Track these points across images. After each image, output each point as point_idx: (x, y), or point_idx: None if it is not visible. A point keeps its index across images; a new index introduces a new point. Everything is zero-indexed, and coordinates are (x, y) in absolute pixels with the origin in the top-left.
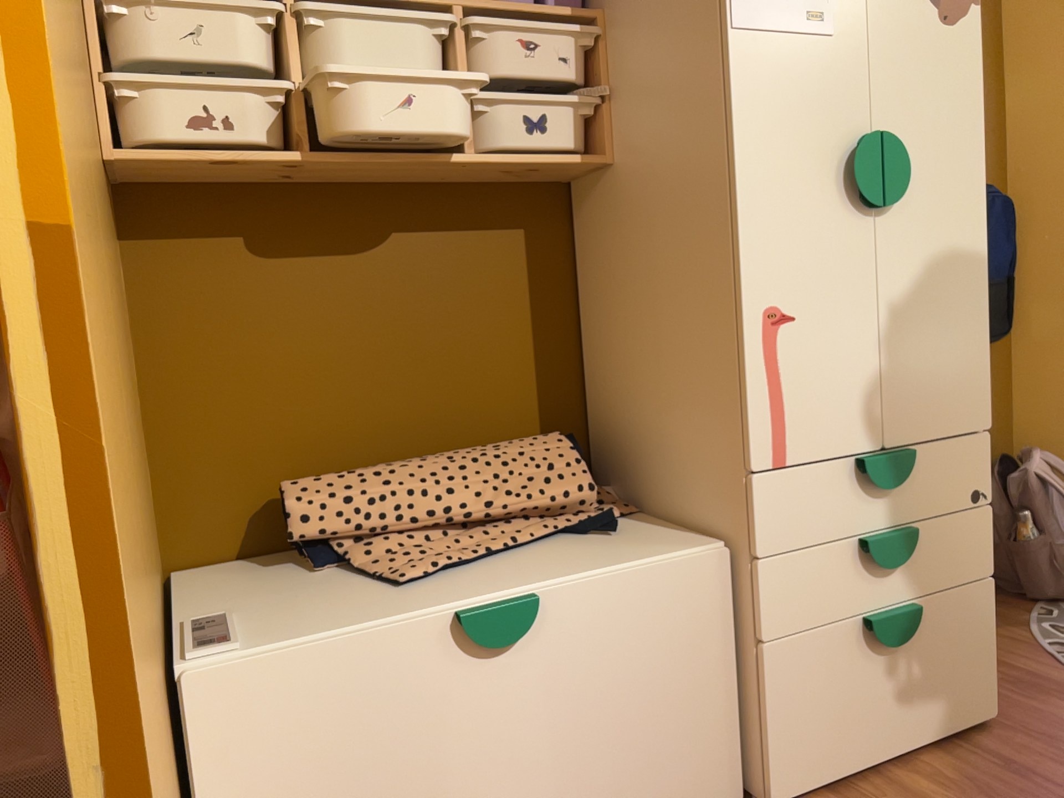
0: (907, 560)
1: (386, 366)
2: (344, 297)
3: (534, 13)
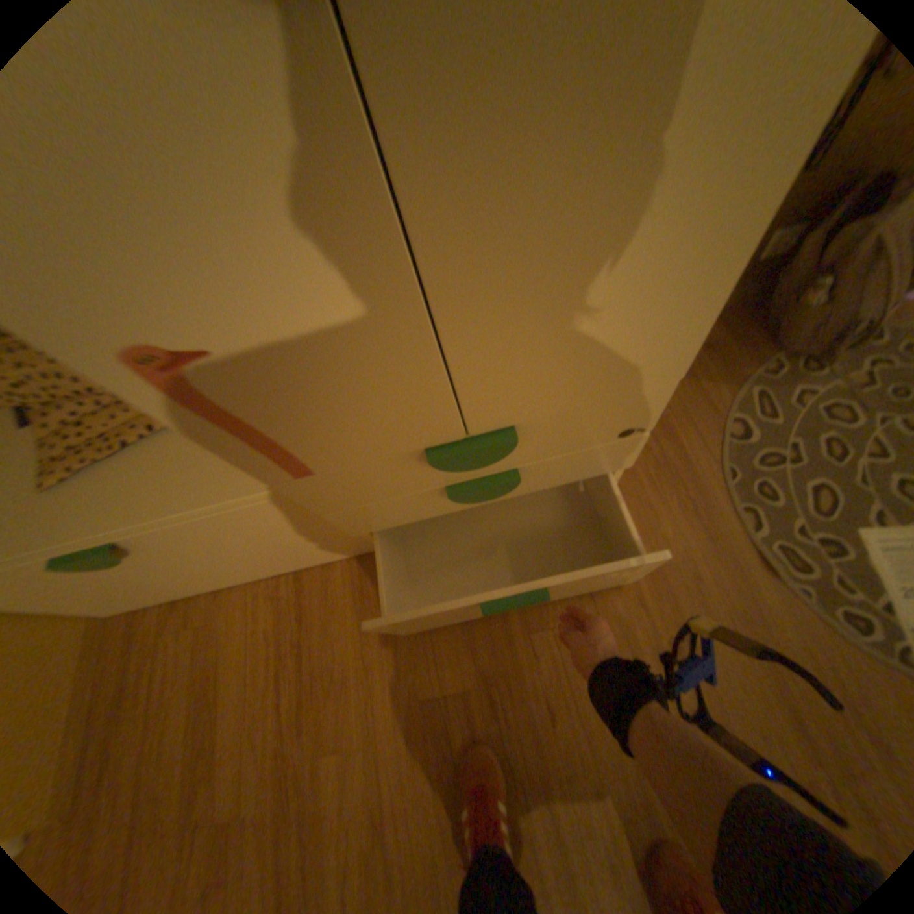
0: (501, 492)
1: None
2: None
3: None
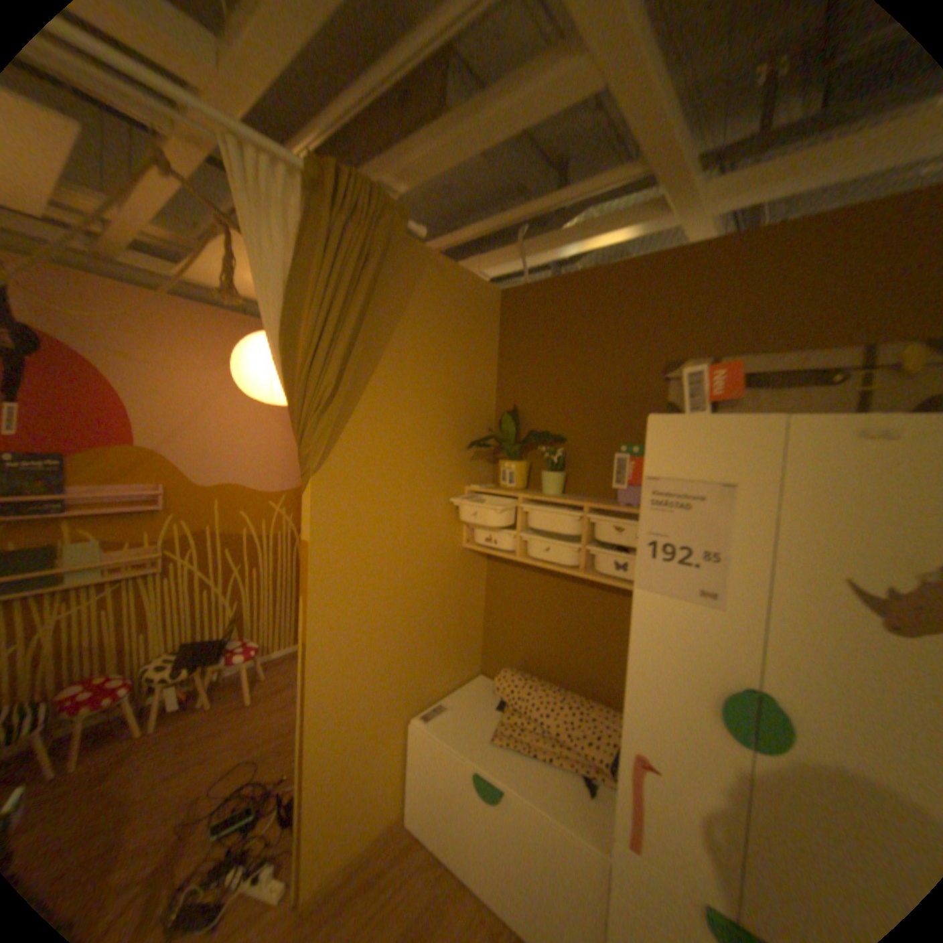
0: None
1: (563, 640)
2: (551, 604)
3: (623, 514)
